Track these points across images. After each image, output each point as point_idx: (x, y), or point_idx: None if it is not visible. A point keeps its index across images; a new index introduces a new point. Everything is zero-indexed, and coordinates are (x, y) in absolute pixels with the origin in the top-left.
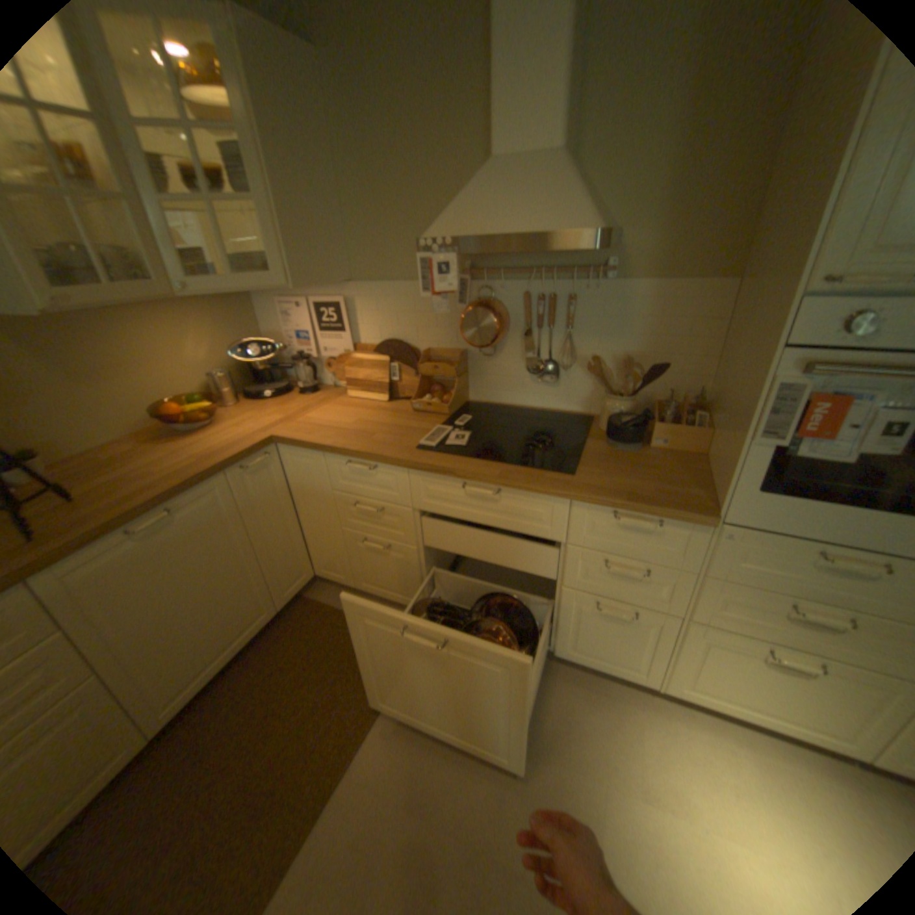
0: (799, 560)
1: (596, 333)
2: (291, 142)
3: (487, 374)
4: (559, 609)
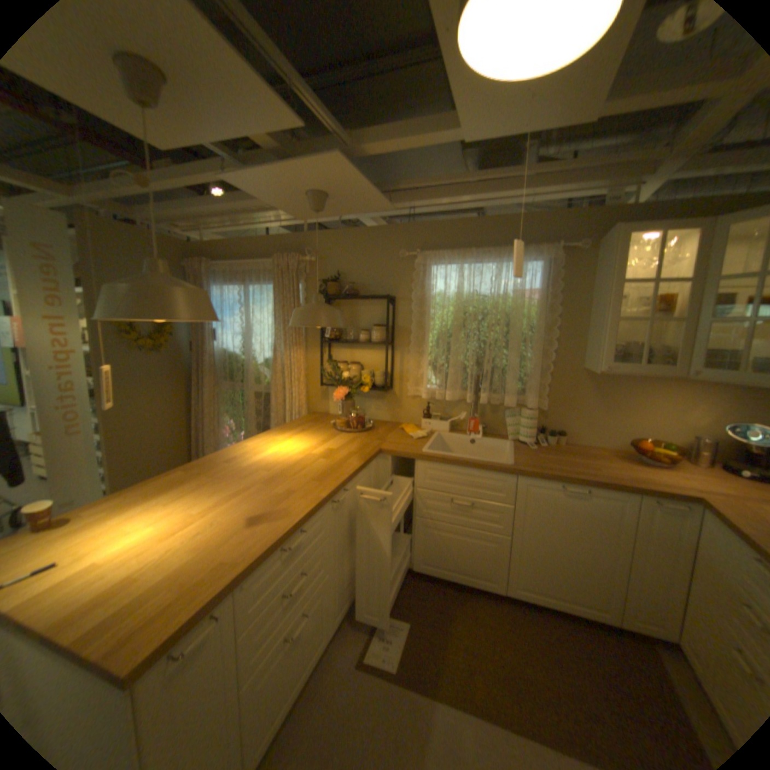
0: None
1: None
2: None
3: None
4: None
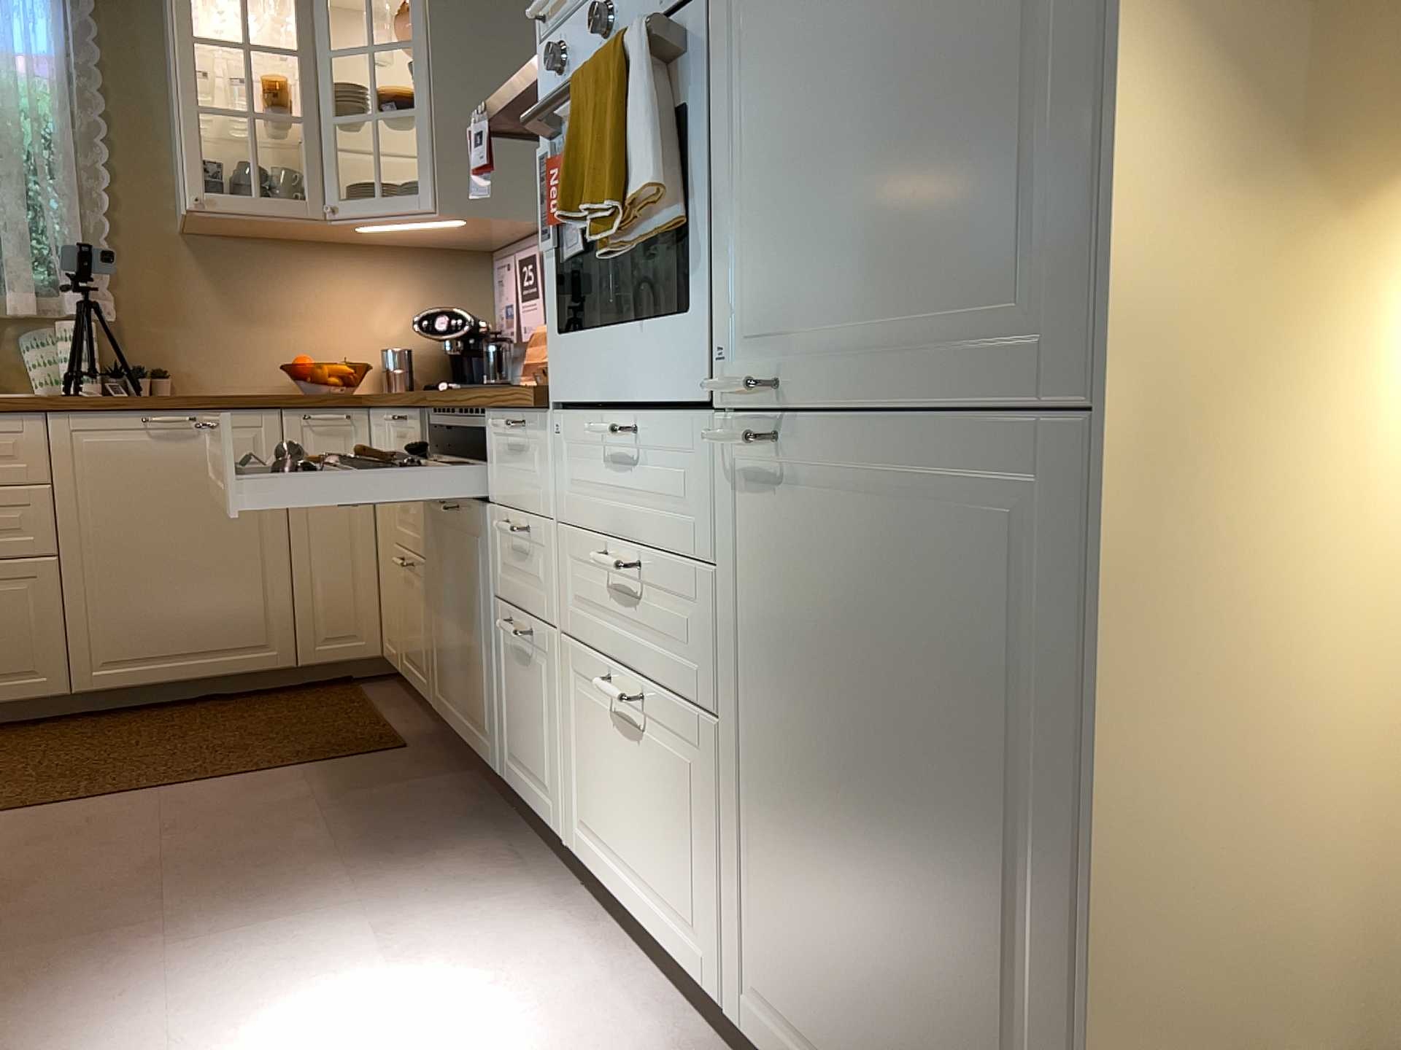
0: (598, 455)
1: None
2: (480, 54)
3: None
4: (495, 654)
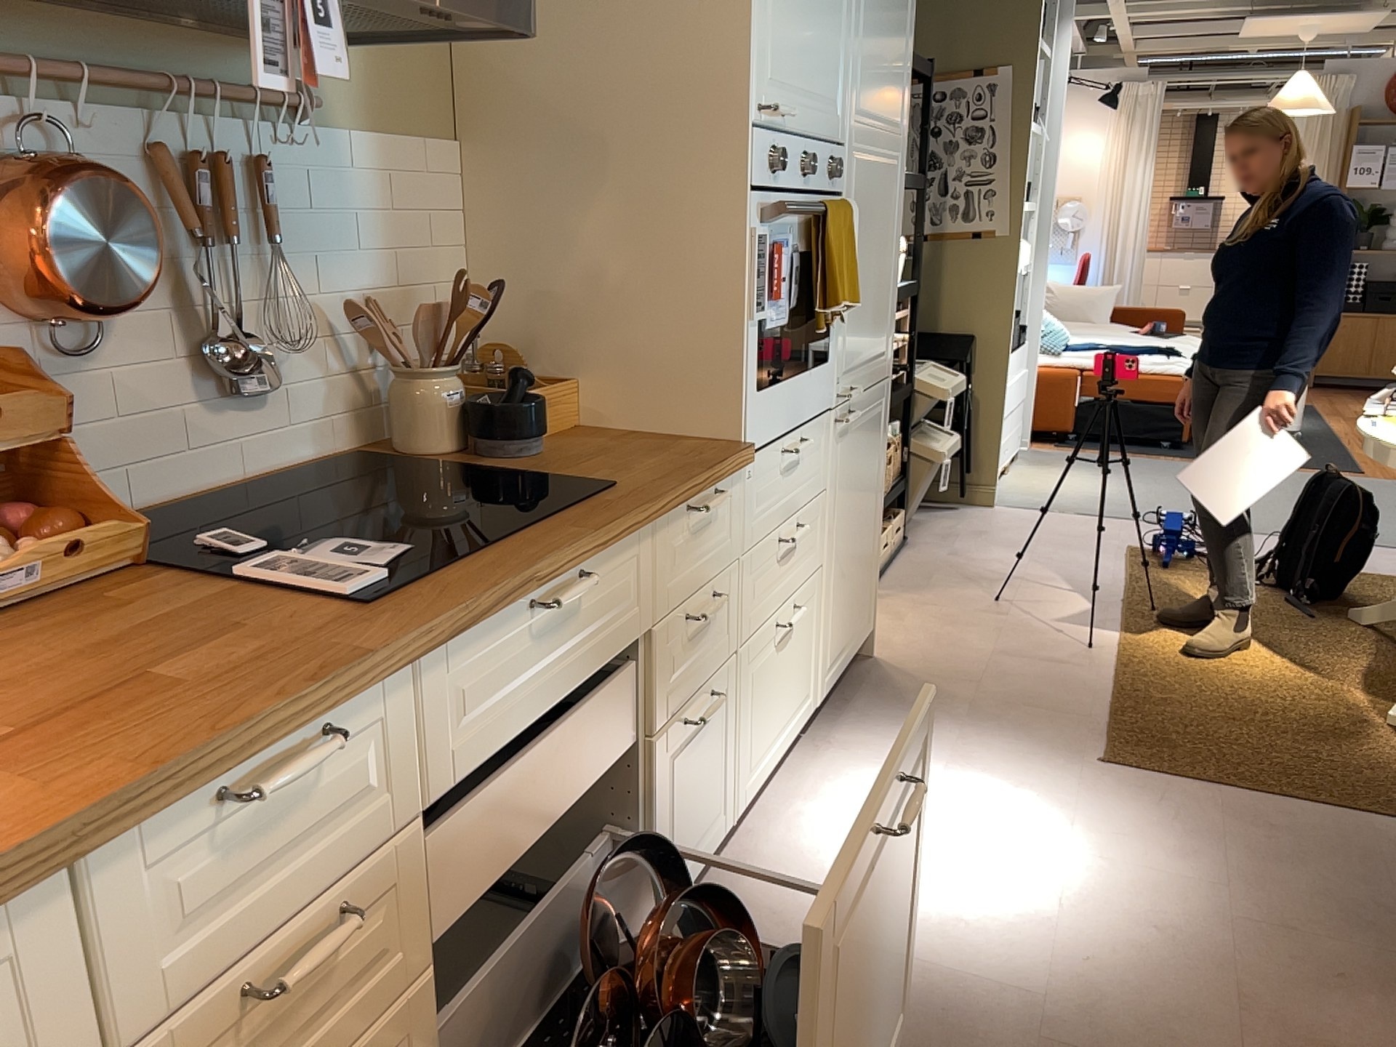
0: (776, 473)
1: (311, 254)
2: None
3: (75, 421)
4: (651, 804)
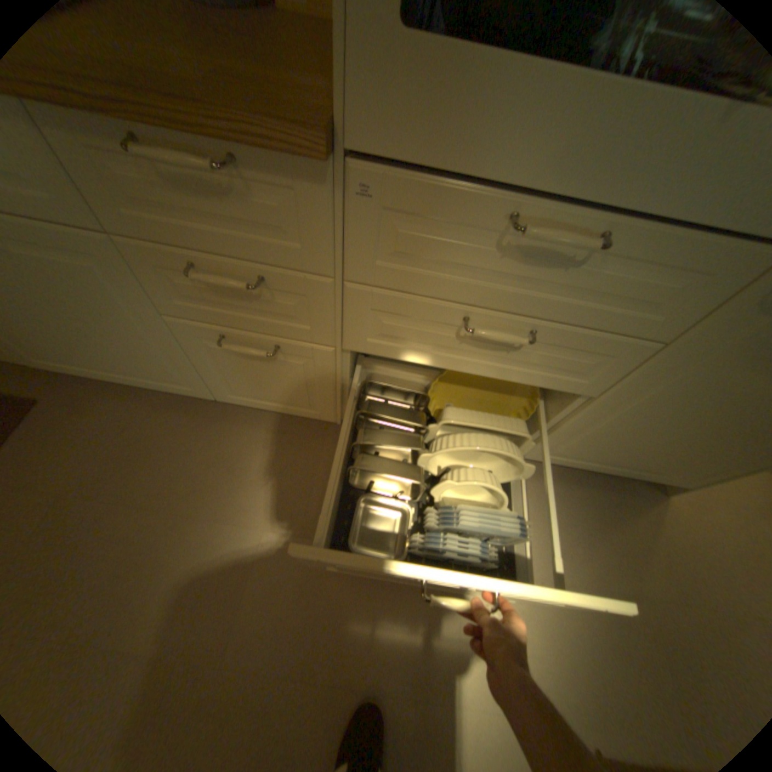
0: (476, 235)
1: None
2: None
3: None
4: (181, 347)
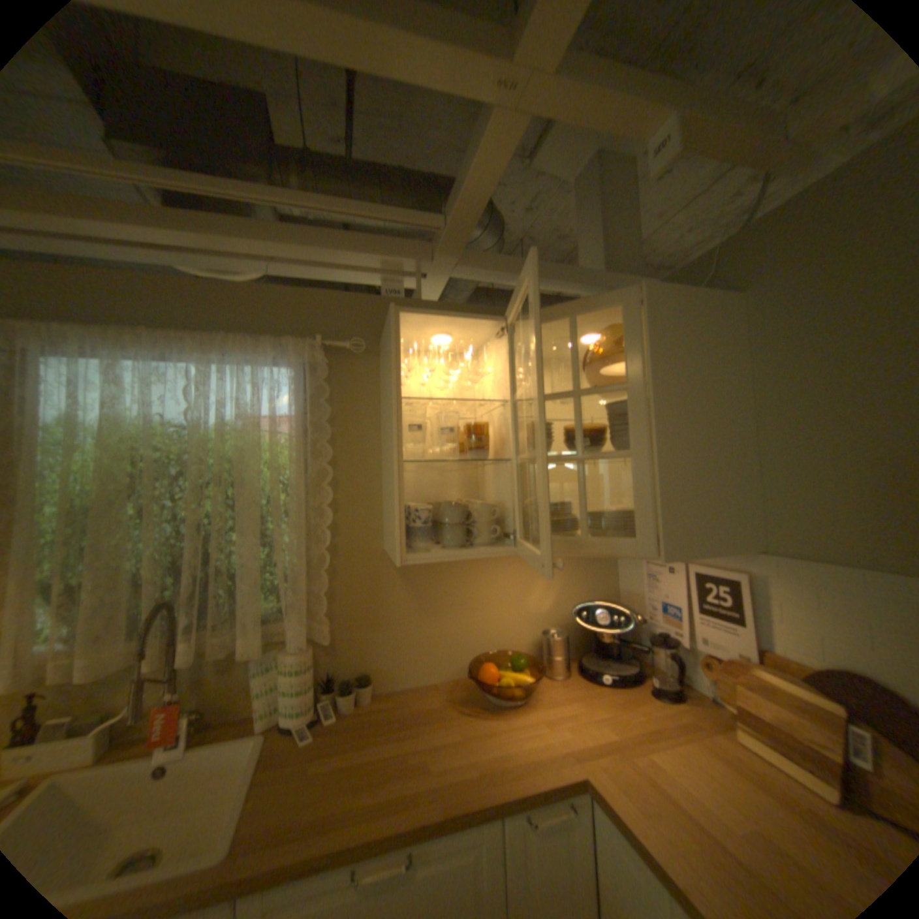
0: None
1: None
2: (697, 390)
3: None
4: None
